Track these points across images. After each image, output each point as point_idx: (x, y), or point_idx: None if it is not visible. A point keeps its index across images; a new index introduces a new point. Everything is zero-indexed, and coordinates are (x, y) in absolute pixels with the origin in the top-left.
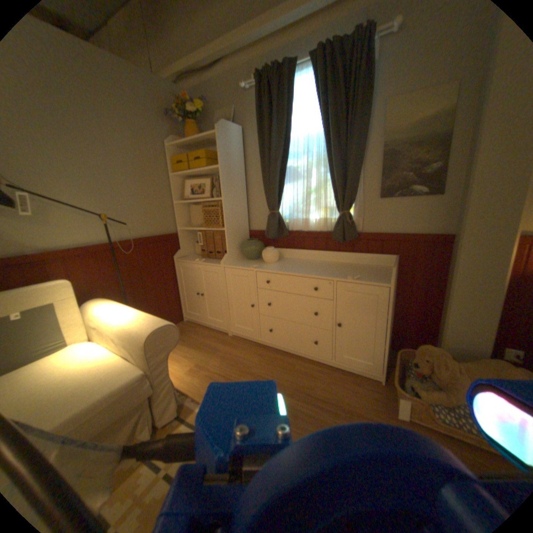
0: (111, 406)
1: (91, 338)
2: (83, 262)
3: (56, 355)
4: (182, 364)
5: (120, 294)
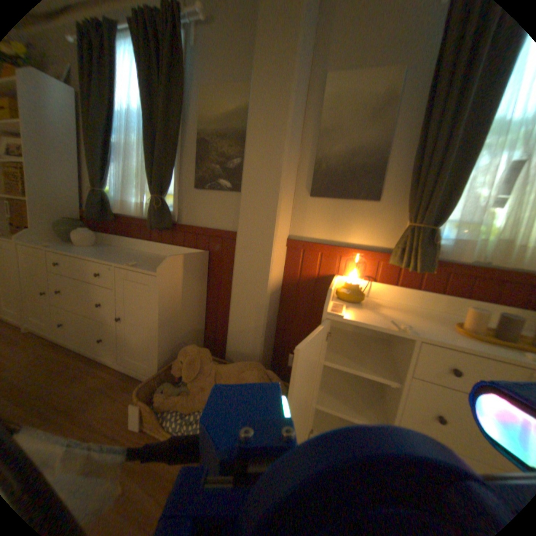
0: None
1: None
2: None
3: None
4: None
5: None
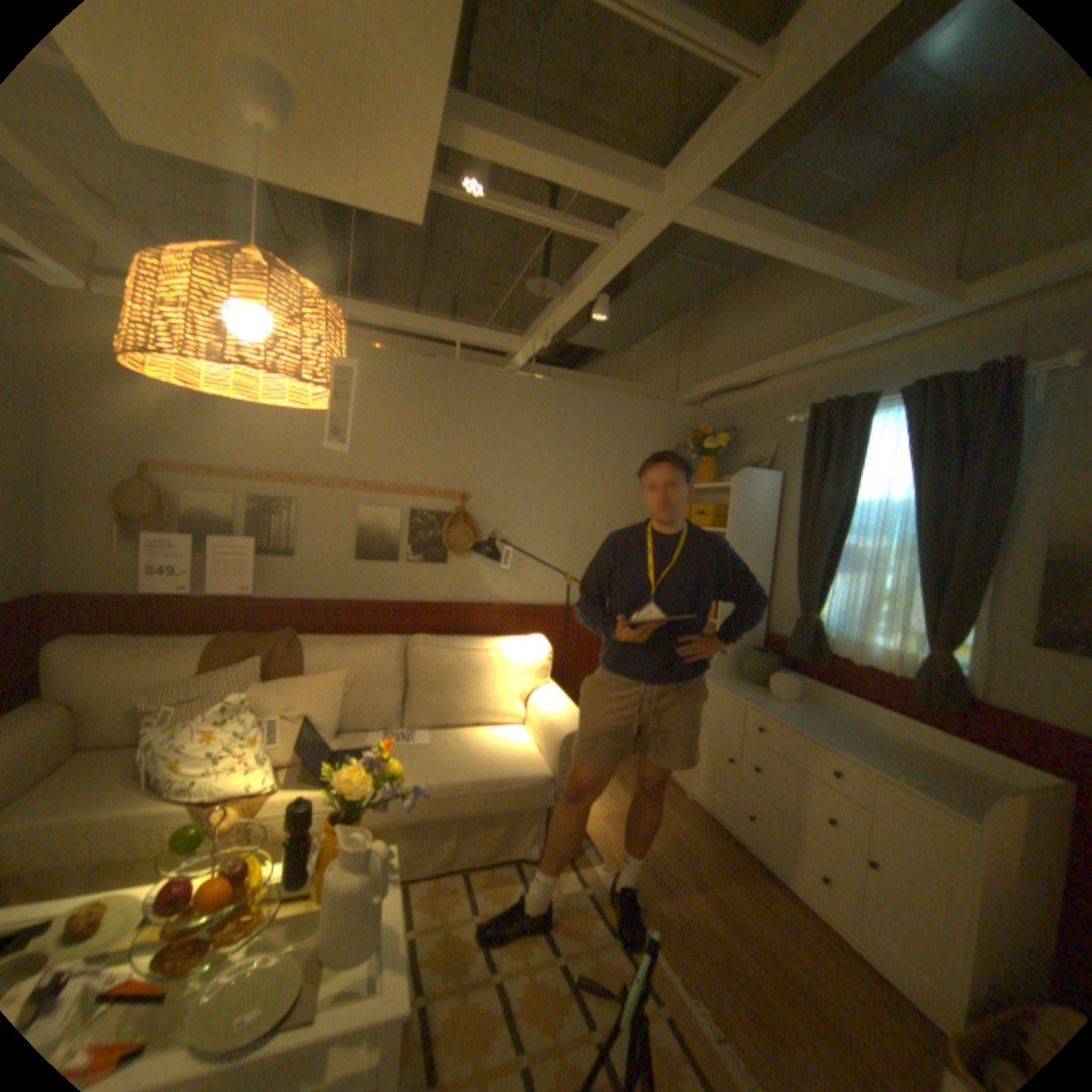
0: (514, 794)
1: (517, 716)
2: (535, 624)
3: (486, 719)
4: (603, 804)
5: (559, 674)
